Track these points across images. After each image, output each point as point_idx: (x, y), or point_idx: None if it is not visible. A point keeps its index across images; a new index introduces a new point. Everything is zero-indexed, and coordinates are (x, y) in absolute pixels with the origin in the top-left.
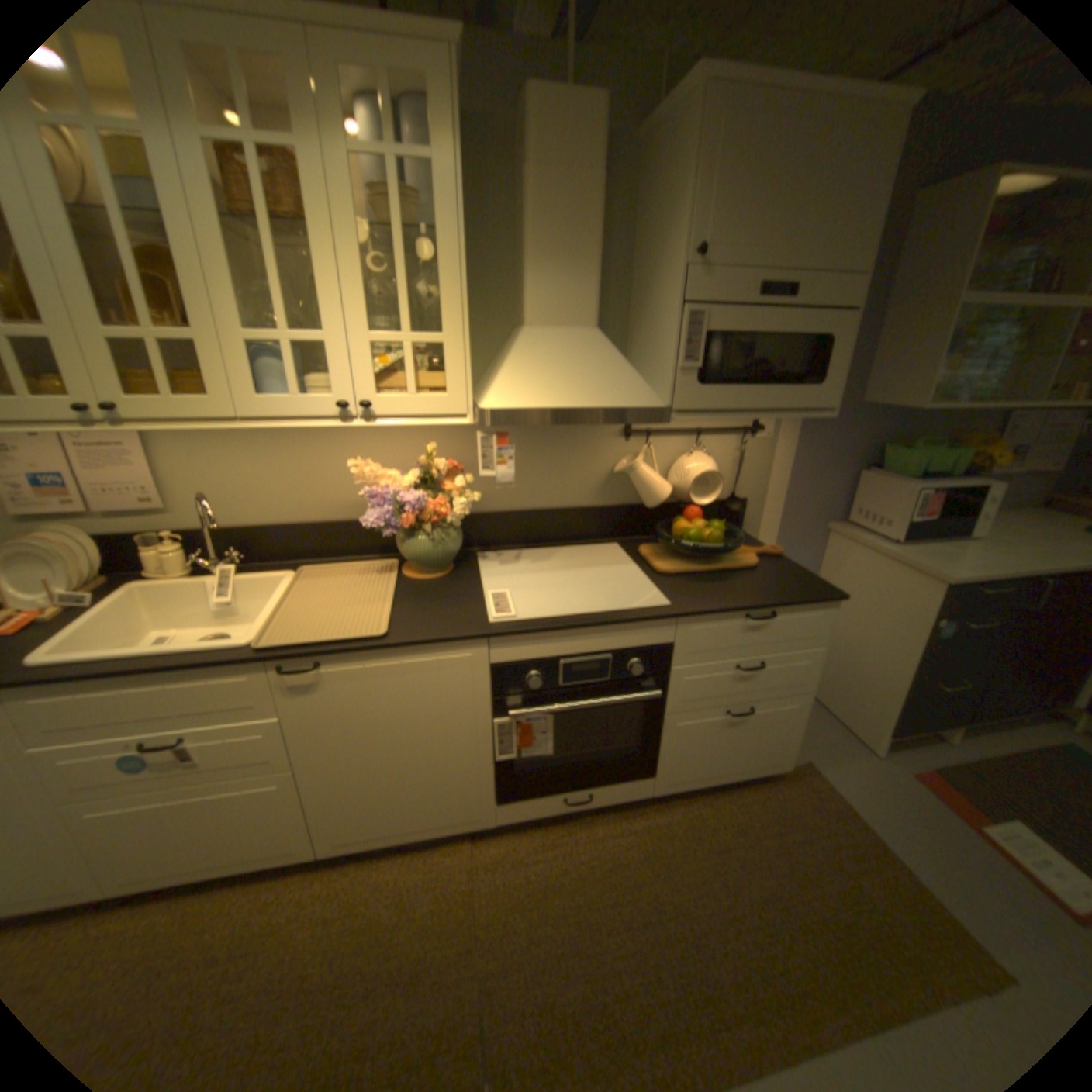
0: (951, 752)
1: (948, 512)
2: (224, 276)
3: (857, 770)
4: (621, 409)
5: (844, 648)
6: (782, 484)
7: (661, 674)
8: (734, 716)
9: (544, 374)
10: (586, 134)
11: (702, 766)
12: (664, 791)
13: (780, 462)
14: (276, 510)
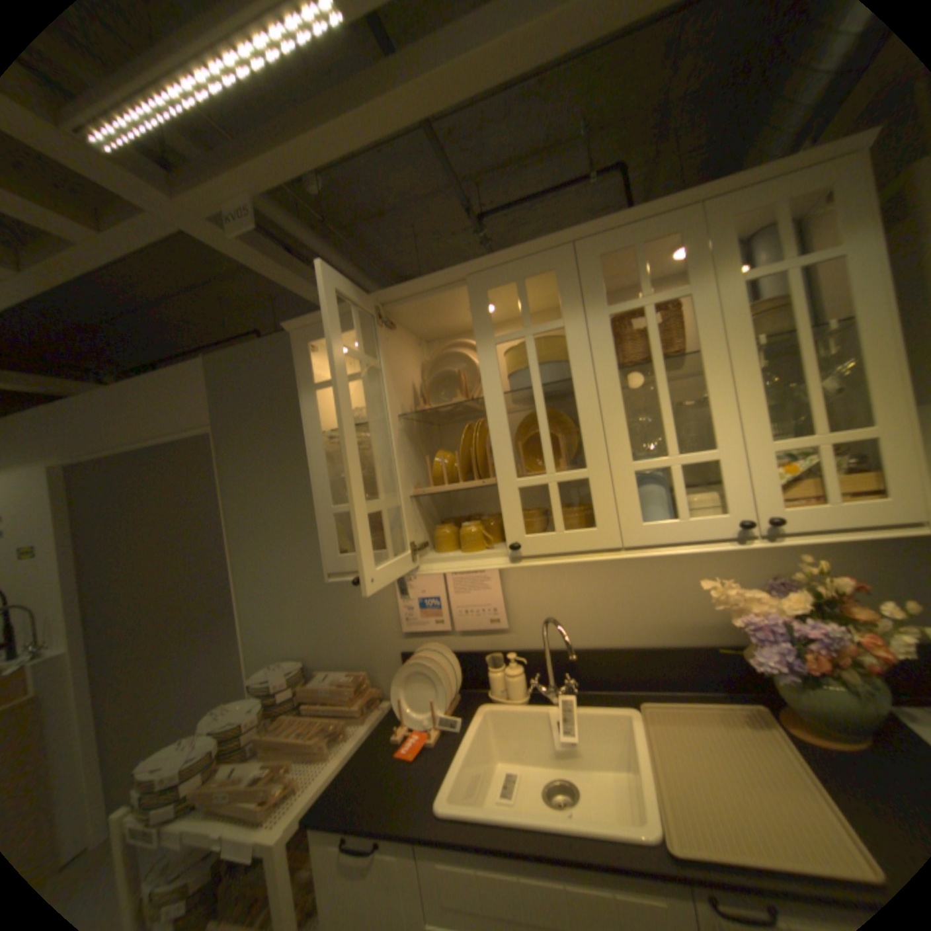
0: None
1: None
2: (621, 418)
3: None
4: None
5: None
6: None
7: None
8: None
9: None
10: None
11: None
12: None
13: None
14: (606, 633)
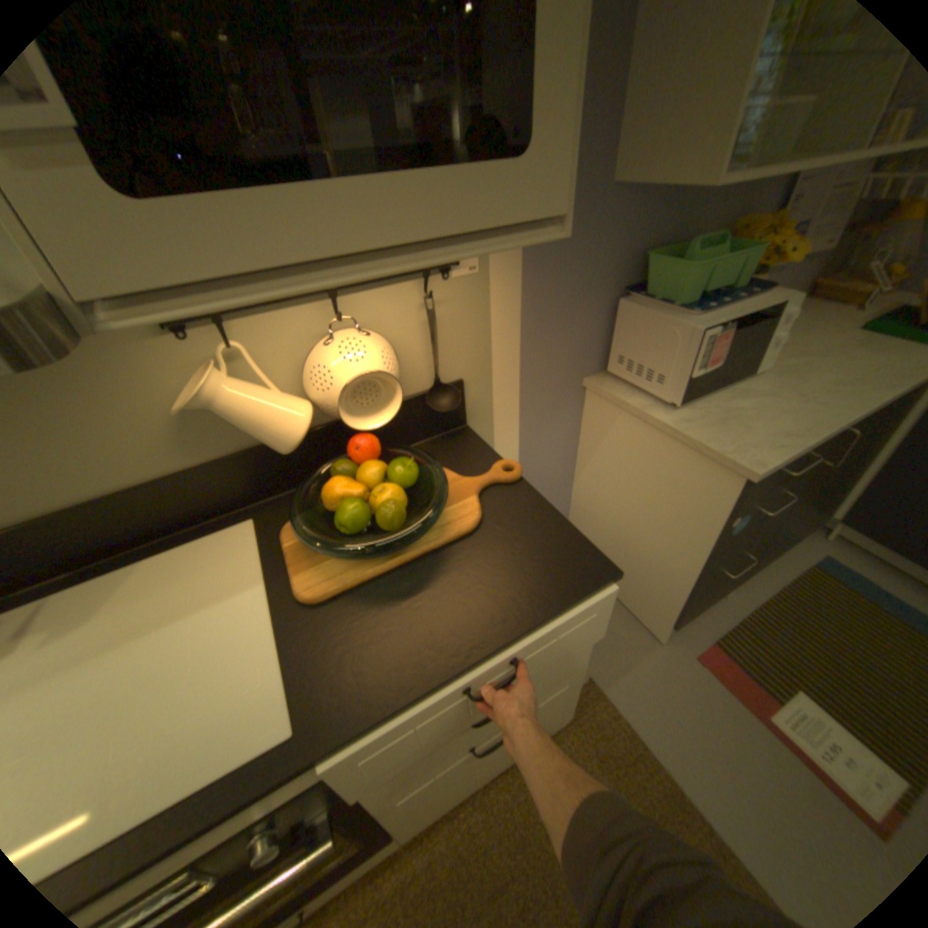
0: (726, 607)
1: (735, 352)
2: None
3: (639, 670)
4: None
5: (614, 528)
6: (510, 345)
7: (329, 803)
8: (479, 757)
9: None
10: None
11: (454, 794)
12: (411, 835)
13: (499, 312)
14: None
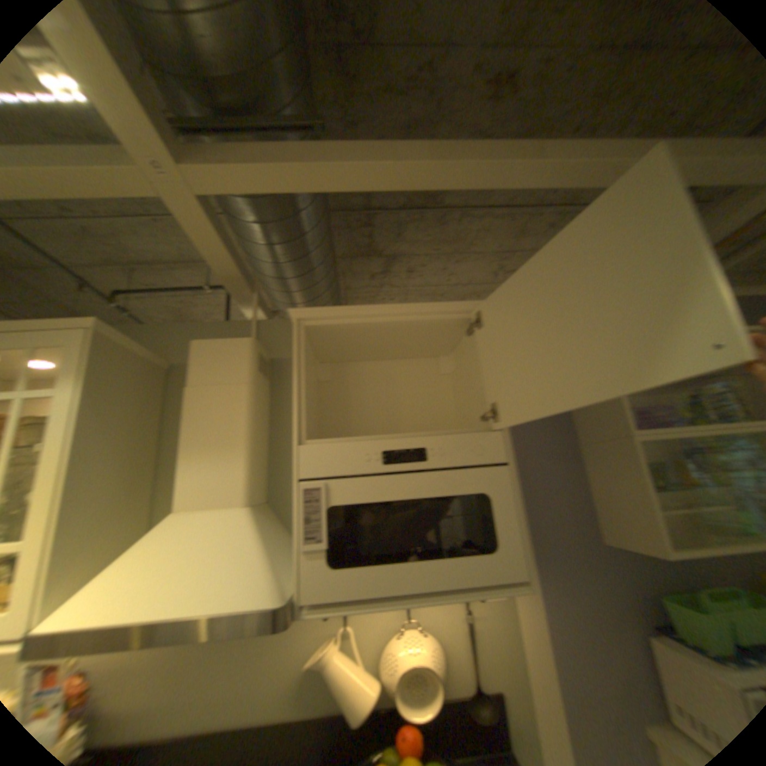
0: None
1: None
2: None
3: None
4: (209, 618)
5: None
6: (544, 666)
7: None
8: None
9: (142, 573)
10: (231, 364)
11: None
12: None
13: (529, 633)
14: None
